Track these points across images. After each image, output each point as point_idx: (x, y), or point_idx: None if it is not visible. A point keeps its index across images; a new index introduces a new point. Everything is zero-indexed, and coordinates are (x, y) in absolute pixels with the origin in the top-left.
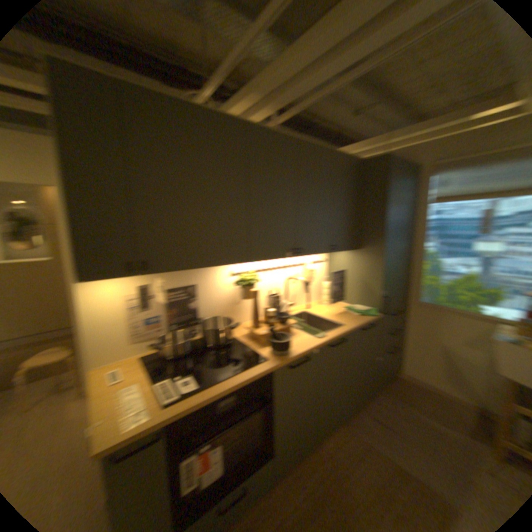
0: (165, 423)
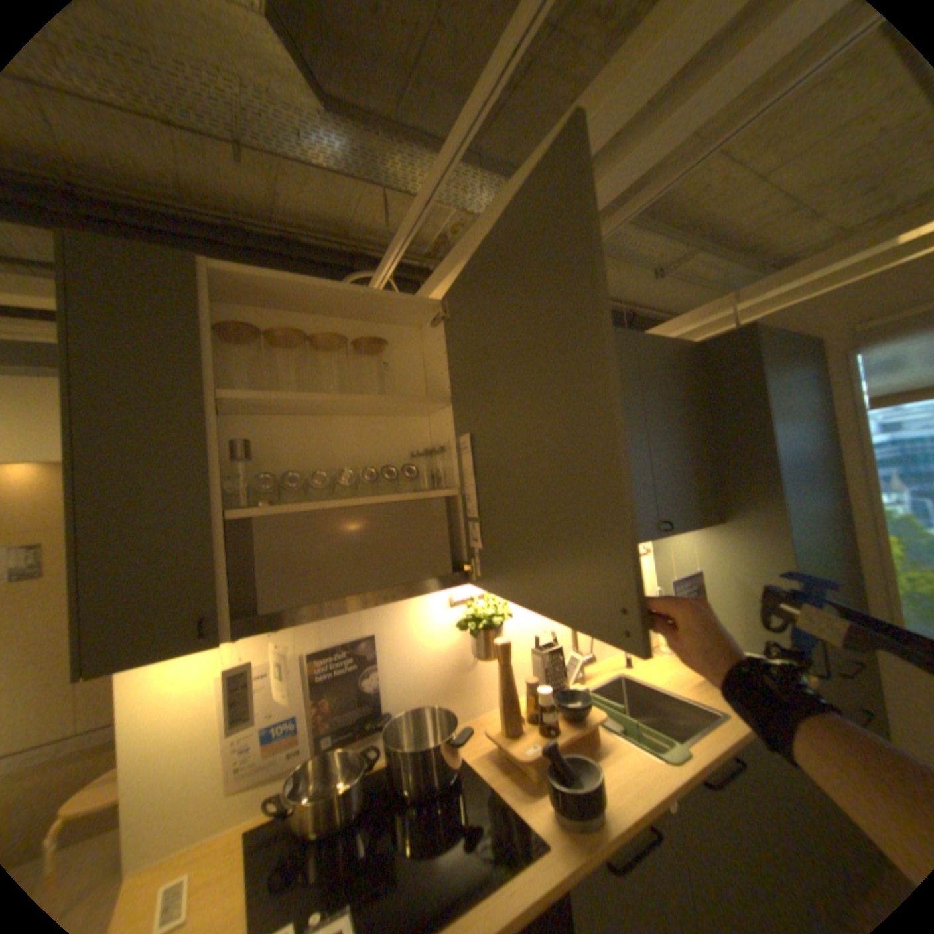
0: None
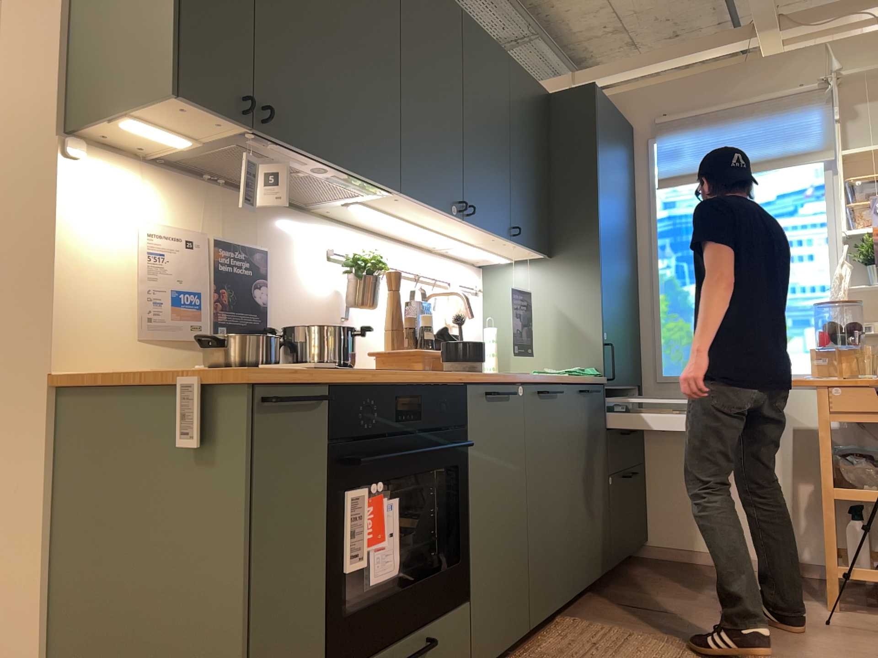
0: (330, 376)
